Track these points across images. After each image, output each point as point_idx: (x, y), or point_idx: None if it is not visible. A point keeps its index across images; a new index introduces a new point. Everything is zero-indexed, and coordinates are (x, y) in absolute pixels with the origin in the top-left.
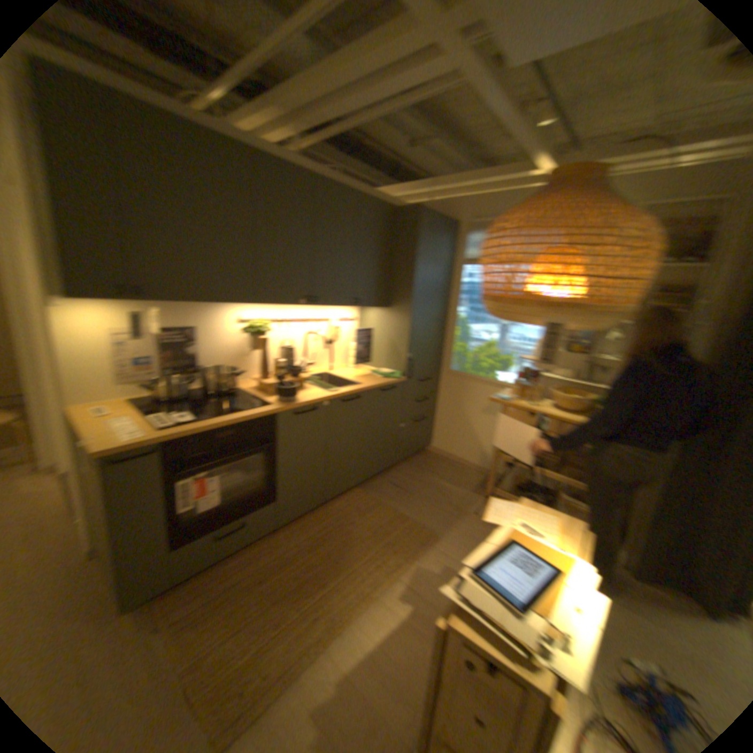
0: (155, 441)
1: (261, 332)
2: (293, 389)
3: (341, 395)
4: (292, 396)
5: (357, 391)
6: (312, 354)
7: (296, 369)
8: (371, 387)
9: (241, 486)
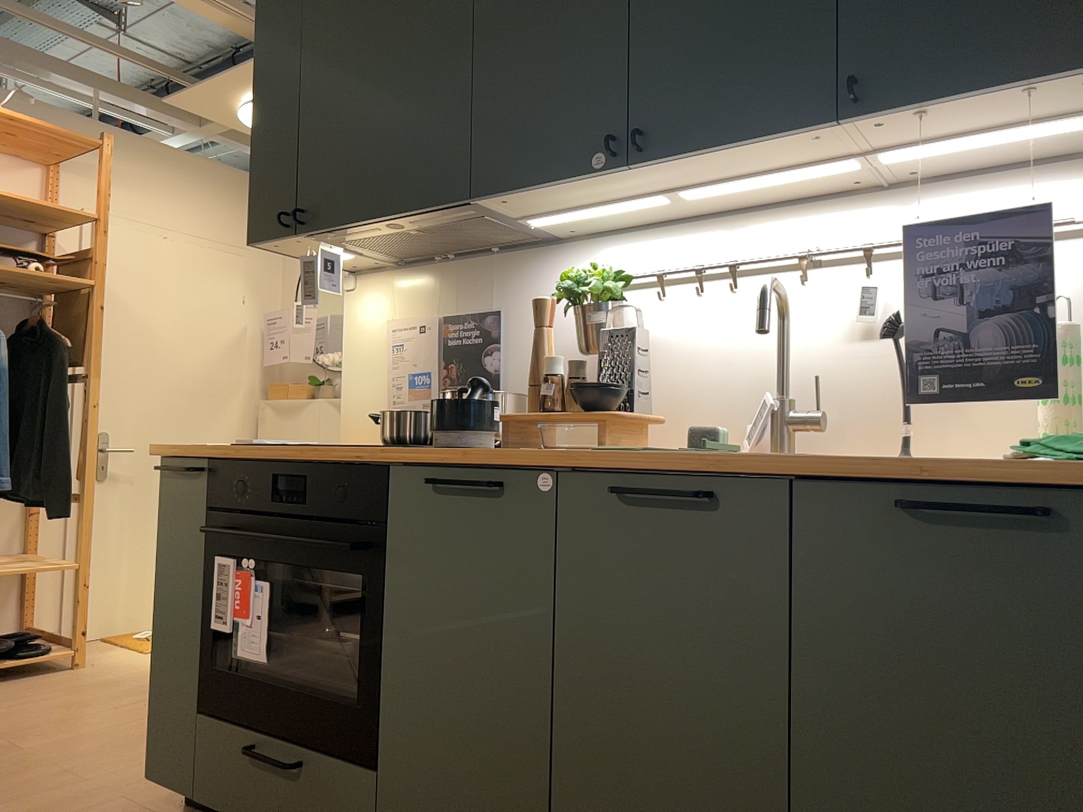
0: (211, 453)
1: (611, 300)
2: (465, 410)
3: (618, 464)
4: (466, 434)
5: (710, 466)
6: (818, 379)
7: (616, 388)
8: (812, 466)
9: (335, 661)
